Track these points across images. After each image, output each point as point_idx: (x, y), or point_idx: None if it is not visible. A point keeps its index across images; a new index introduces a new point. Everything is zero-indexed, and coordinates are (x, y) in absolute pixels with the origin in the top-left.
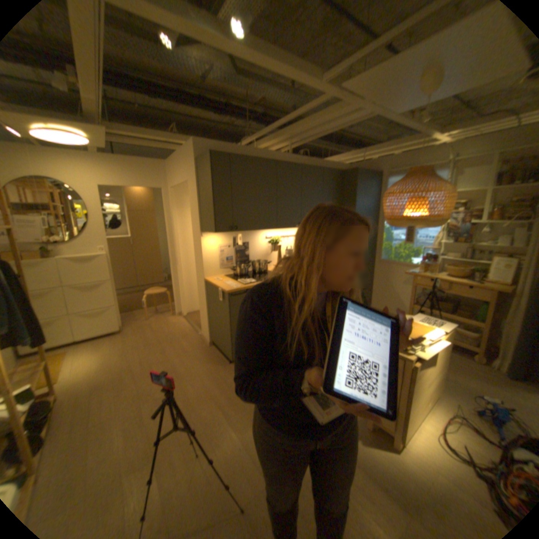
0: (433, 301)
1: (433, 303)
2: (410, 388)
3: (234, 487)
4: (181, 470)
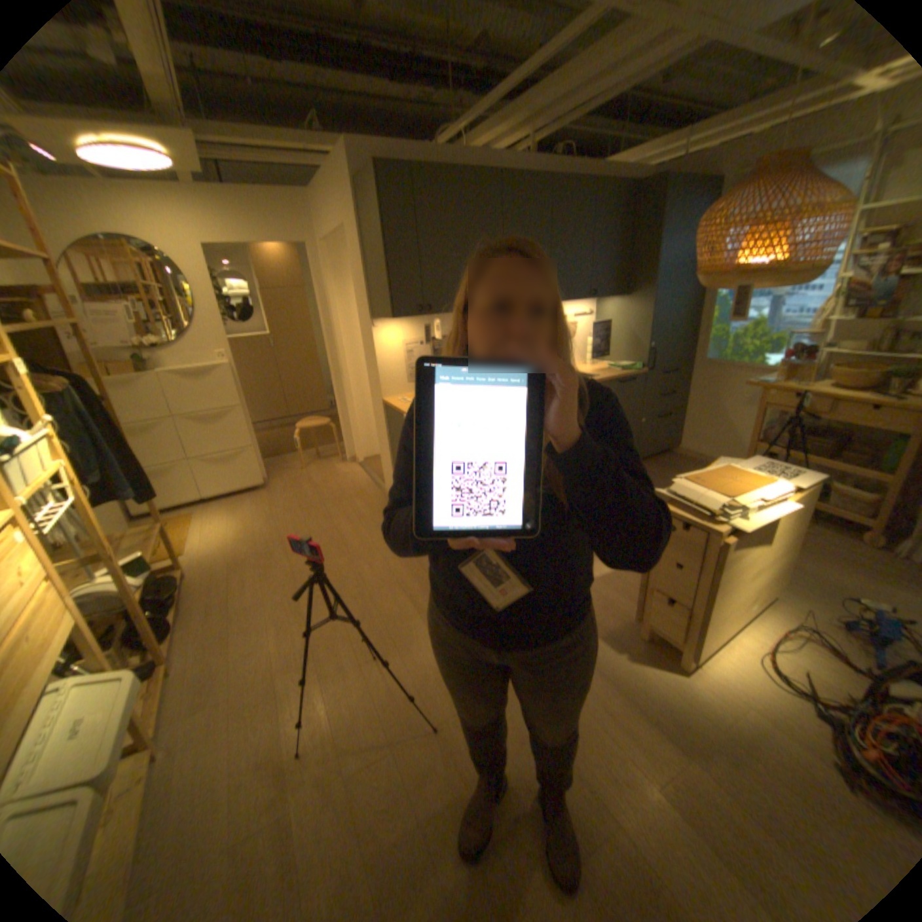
0: (799, 435)
1: (796, 440)
2: (713, 577)
3: (425, 702)
4: (352, 675)
